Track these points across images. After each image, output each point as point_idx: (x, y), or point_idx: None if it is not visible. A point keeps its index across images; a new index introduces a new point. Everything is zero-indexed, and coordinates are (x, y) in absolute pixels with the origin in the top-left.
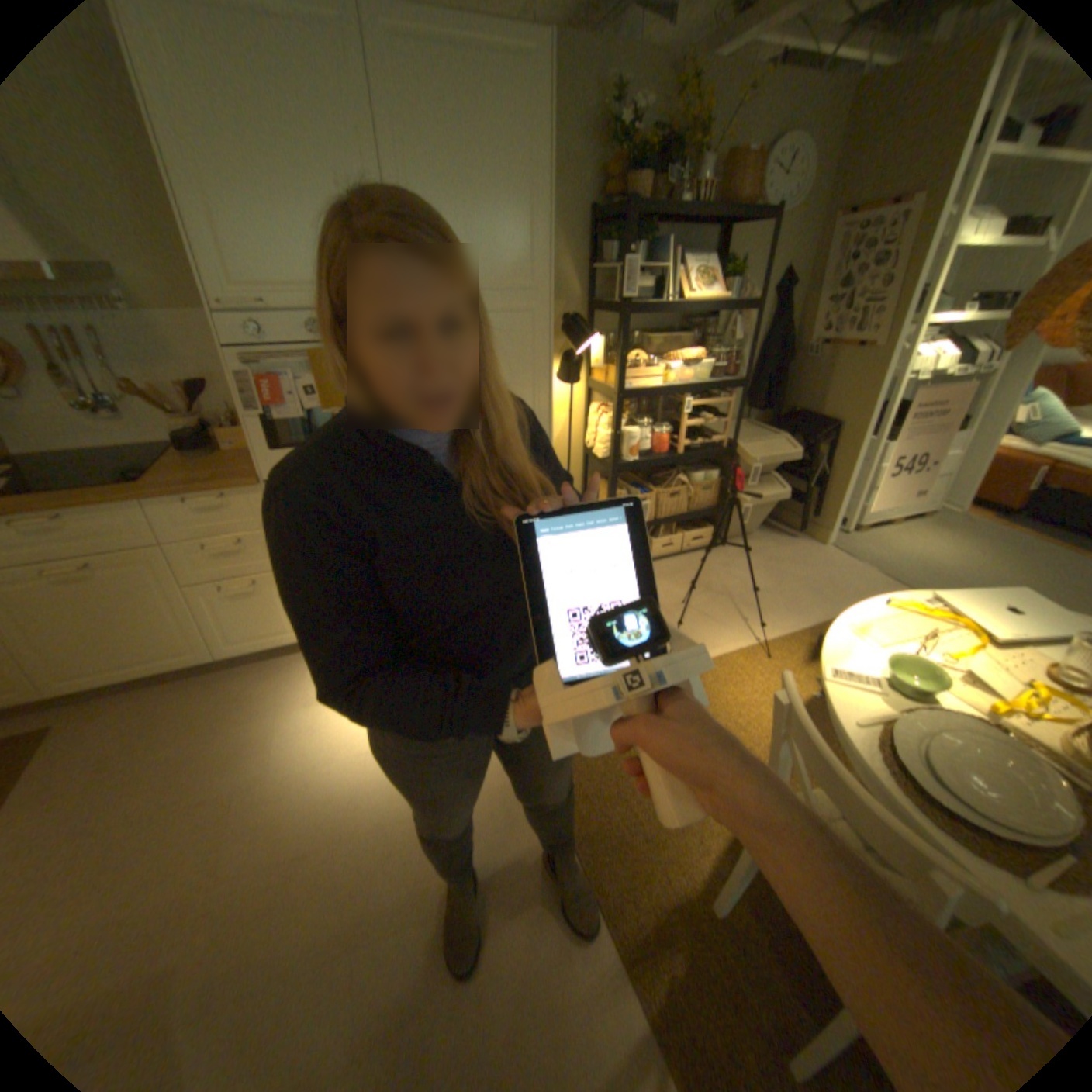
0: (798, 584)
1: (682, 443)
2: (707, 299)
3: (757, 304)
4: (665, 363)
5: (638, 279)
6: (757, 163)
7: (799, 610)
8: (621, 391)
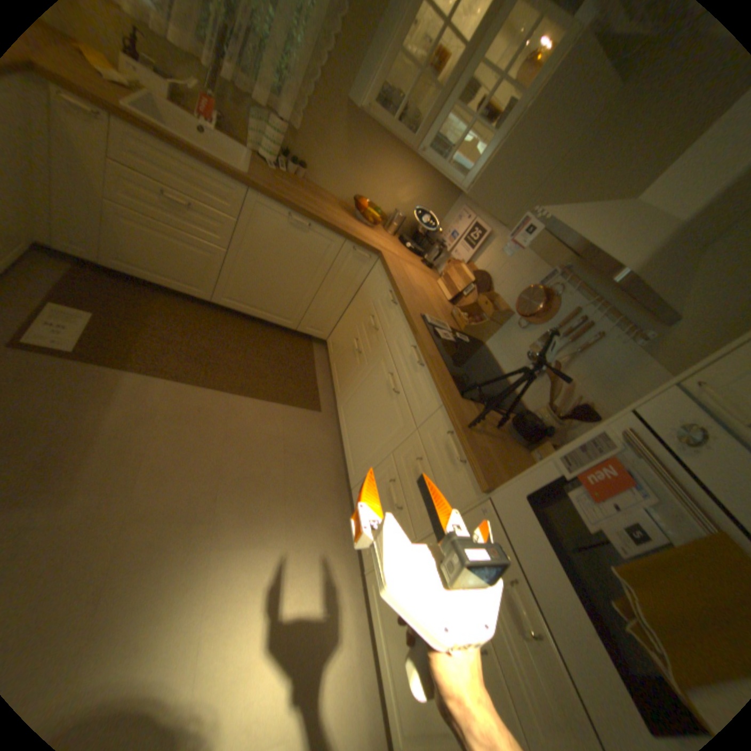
0: None
1: None
2: None
3: None
4: None
5: None
6: None
7: None
8: None
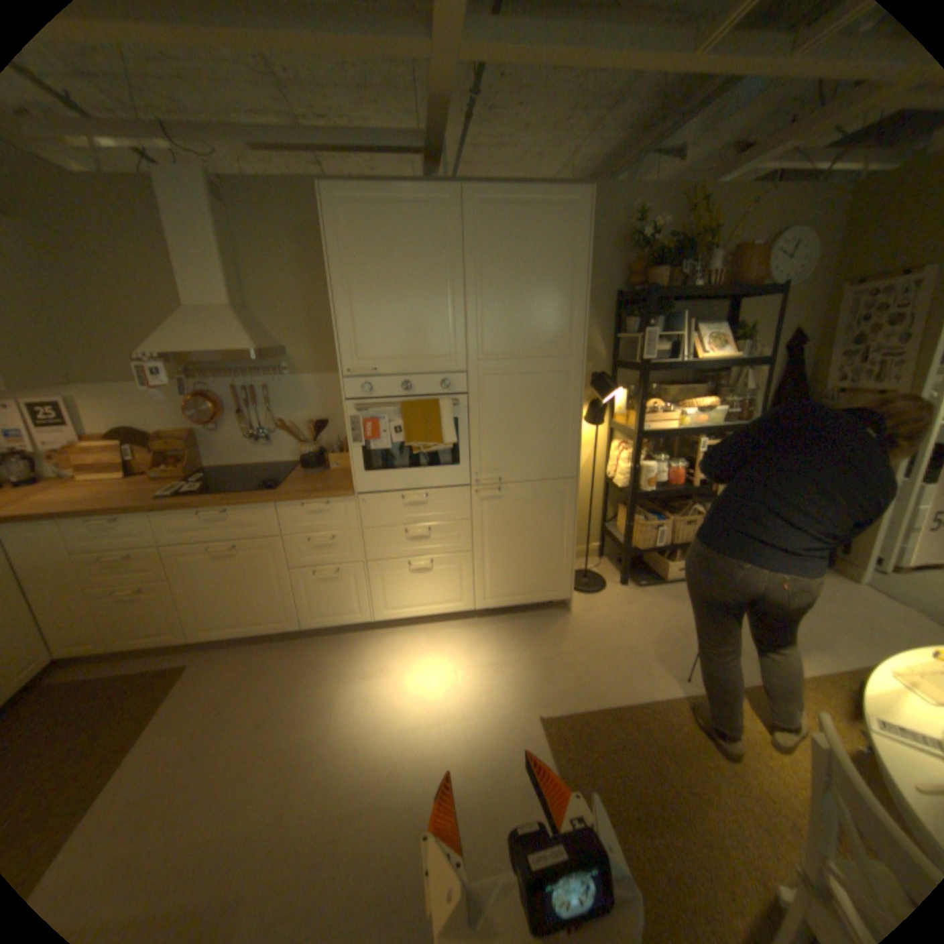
0: (830, 622)
1: (698, 477)
2: (719, 357)
3: (768, 359)
4: (681, 409)
5: (656, 344)
6: (762, 252)
7: (834, 650)
8: (641, 432)
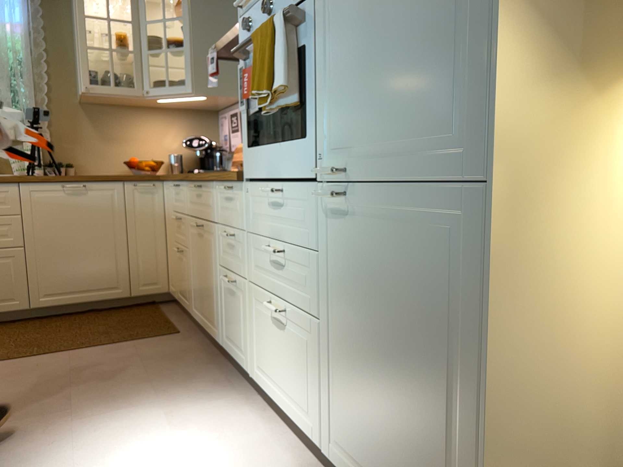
0: None
1: None
2: None
3: None
4: None
5: None
6: None
7: None
8: None
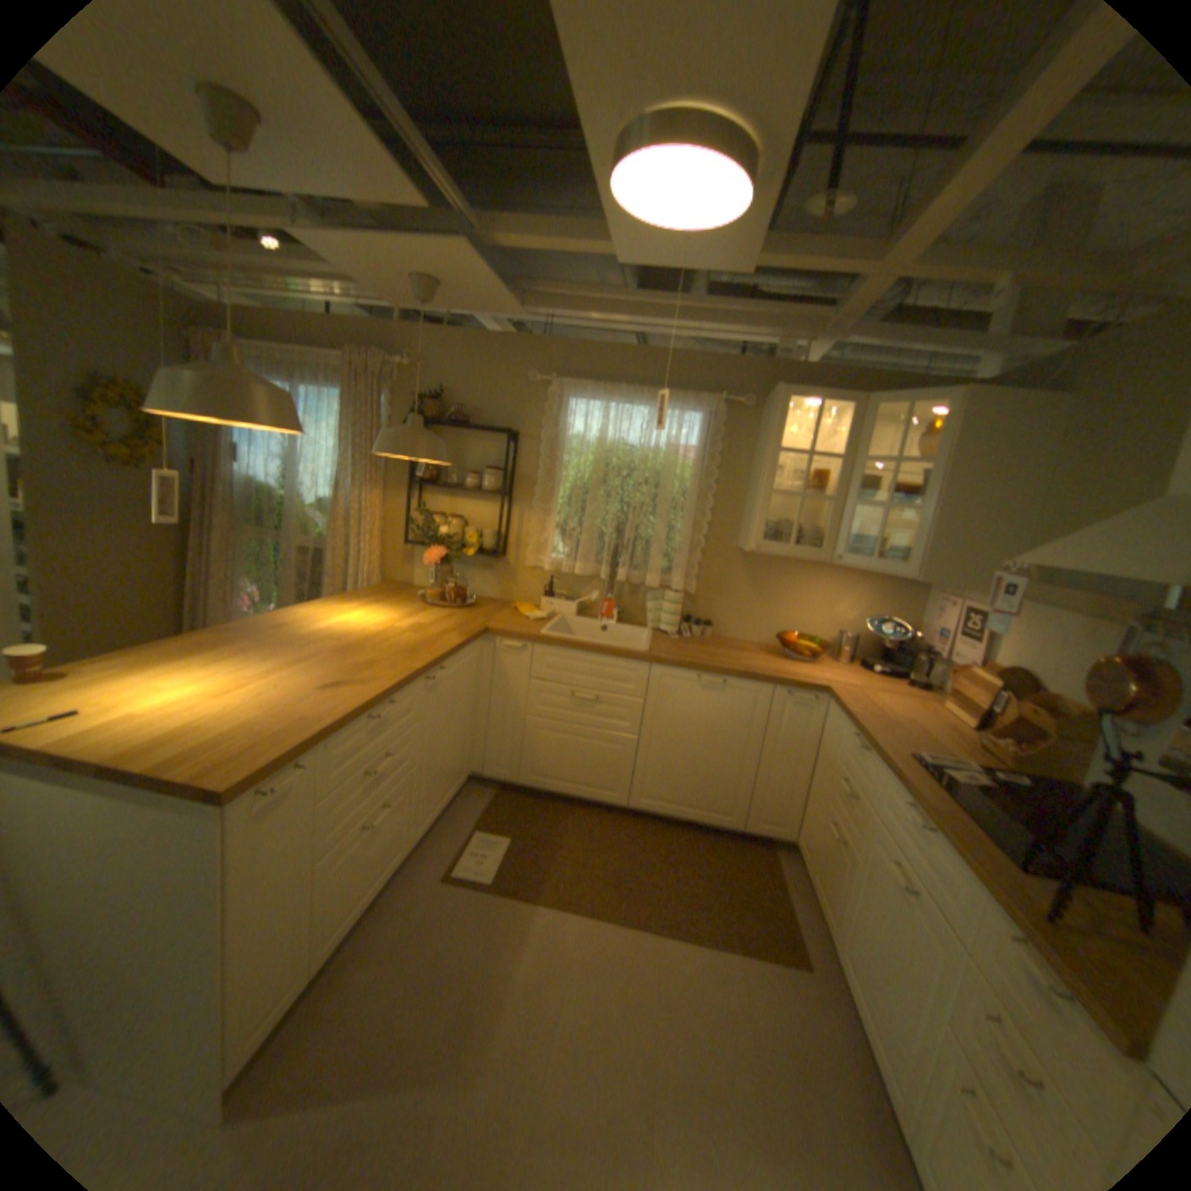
0: None
1: None
2: None
3: None
4: None
5: None
6: None
7: None
8: None
